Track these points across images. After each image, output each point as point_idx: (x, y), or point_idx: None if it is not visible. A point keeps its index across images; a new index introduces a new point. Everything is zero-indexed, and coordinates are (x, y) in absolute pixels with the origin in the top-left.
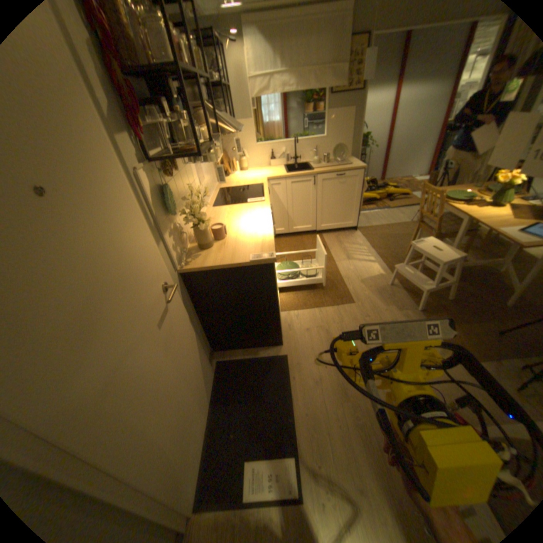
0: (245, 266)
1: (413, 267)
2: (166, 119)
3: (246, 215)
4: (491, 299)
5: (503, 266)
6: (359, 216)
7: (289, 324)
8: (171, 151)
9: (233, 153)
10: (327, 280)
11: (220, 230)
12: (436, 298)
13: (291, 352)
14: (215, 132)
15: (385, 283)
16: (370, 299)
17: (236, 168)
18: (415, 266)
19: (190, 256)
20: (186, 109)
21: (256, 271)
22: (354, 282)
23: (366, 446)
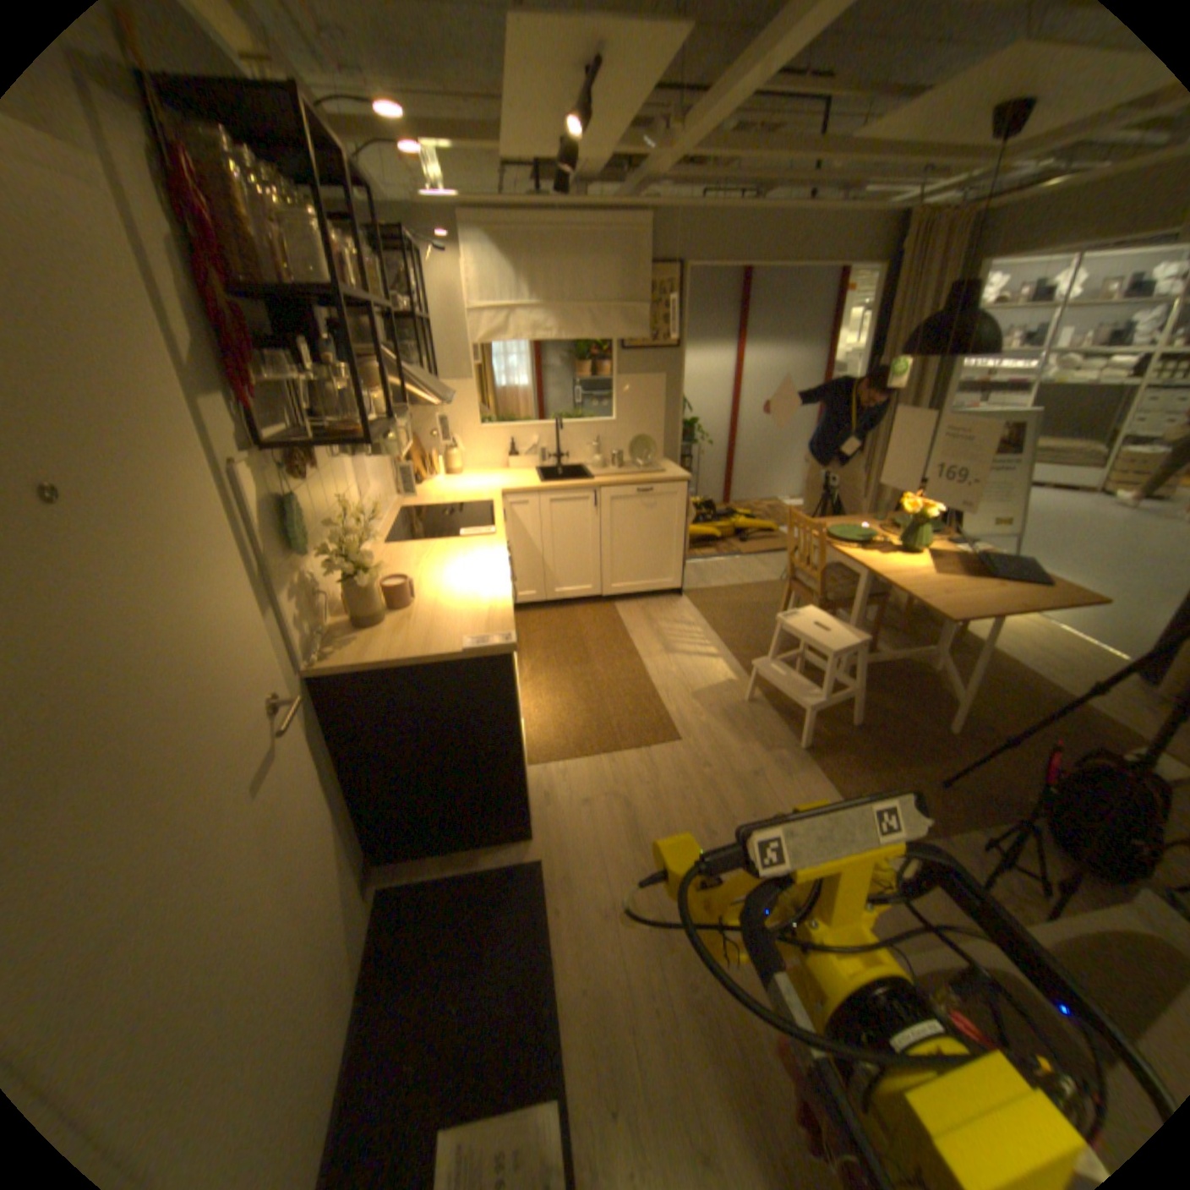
0: (453, 658)
1: (788, 664)
2: (305, 375)
3: (458, 559)
4: (926, 719)
5: (939, 659)
6: (686, 568)
7: (548, 790)
8: (312, 431)
9: (434, 440)
10: (627, 694)
11: (401, 588)
12: (832, 722)
13: (552, 852)
14: (400, 401)
15: (739, 696)
16: (711, 730)
17: (437, 468)
18: (792, 662)
19: (334, 641)
20: (347, 361)
21: (476, 669)
22: (679, 696)
23: (713, 1045)
